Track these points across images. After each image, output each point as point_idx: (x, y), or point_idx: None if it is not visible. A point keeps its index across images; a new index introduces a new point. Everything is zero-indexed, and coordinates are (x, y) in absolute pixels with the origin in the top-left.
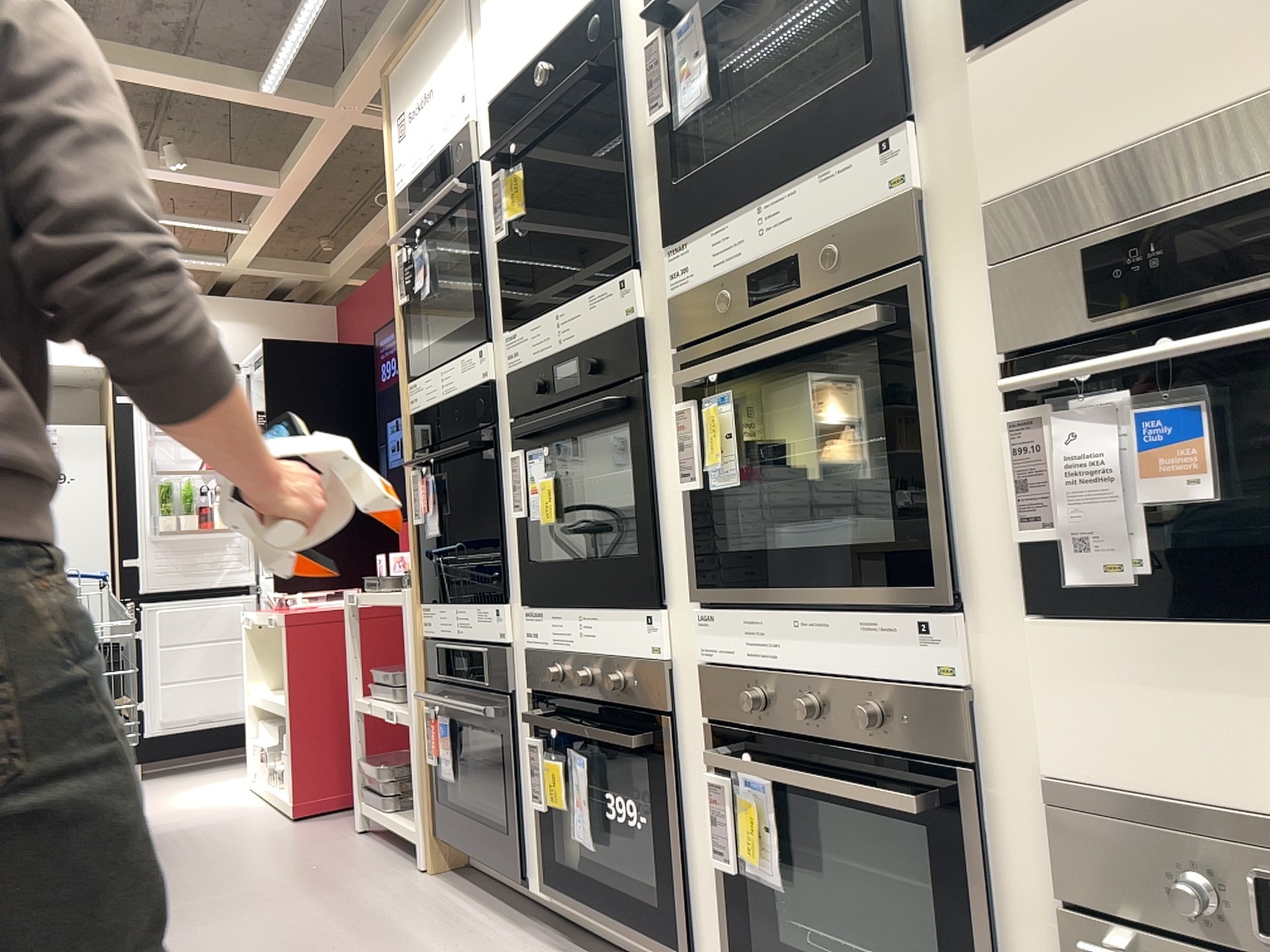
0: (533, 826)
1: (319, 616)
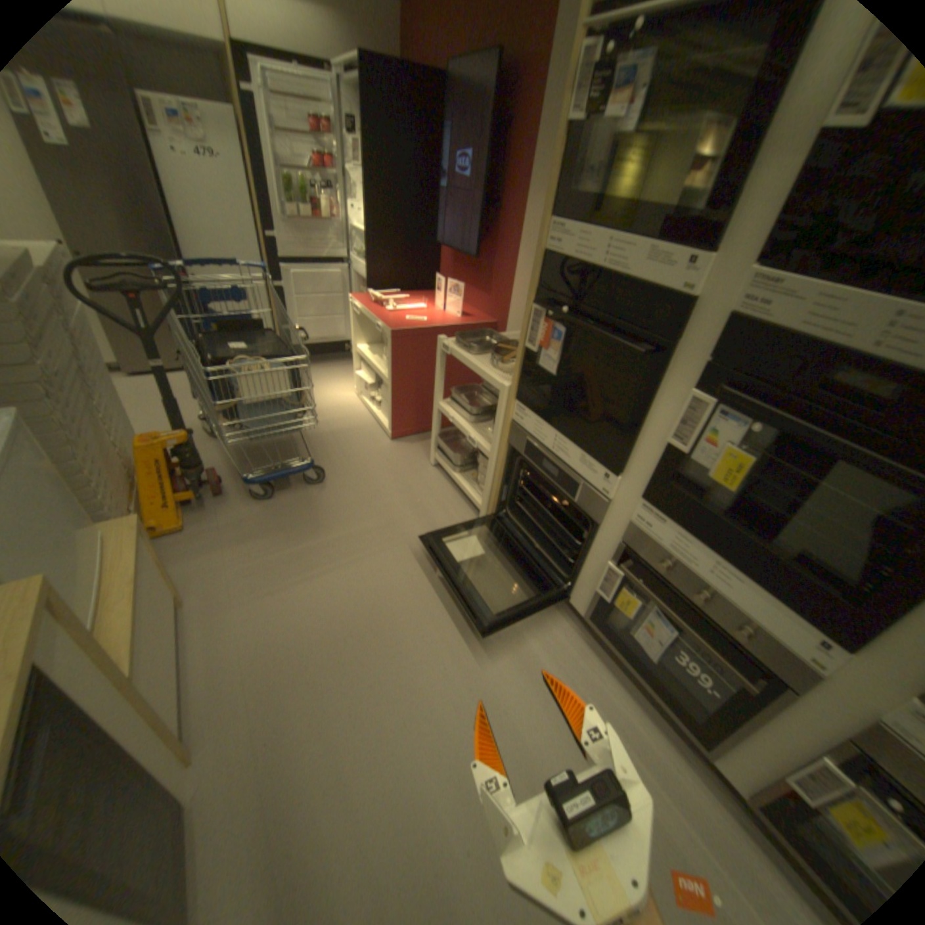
0: (589, 587)
1: (411, 335)
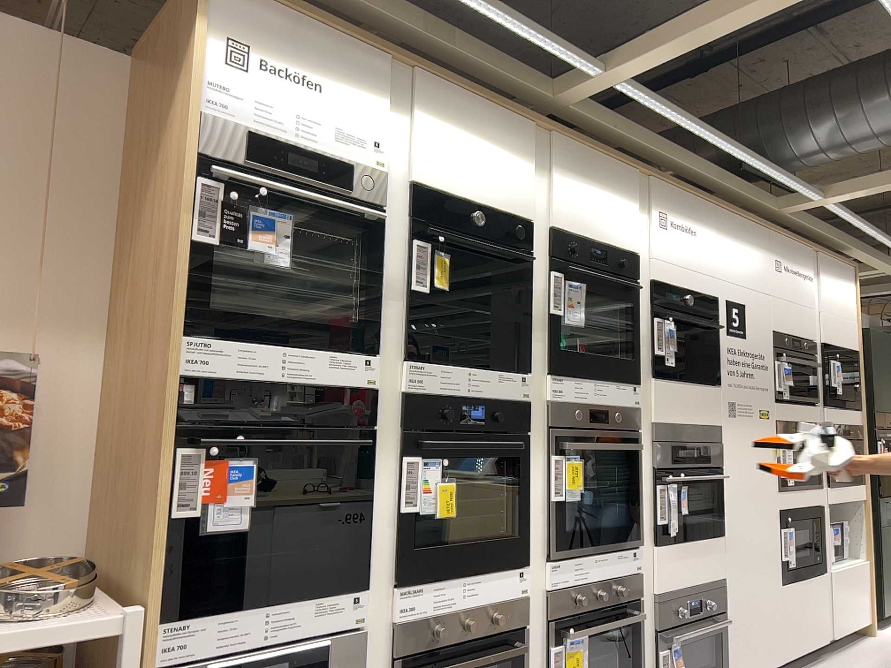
0: None
1: None
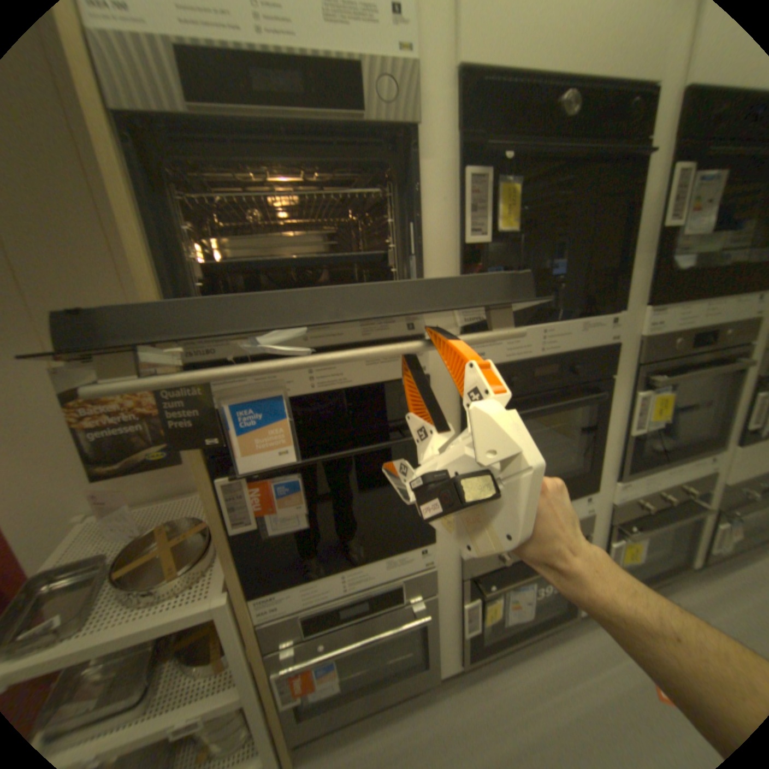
0: (448, 648)
1: None
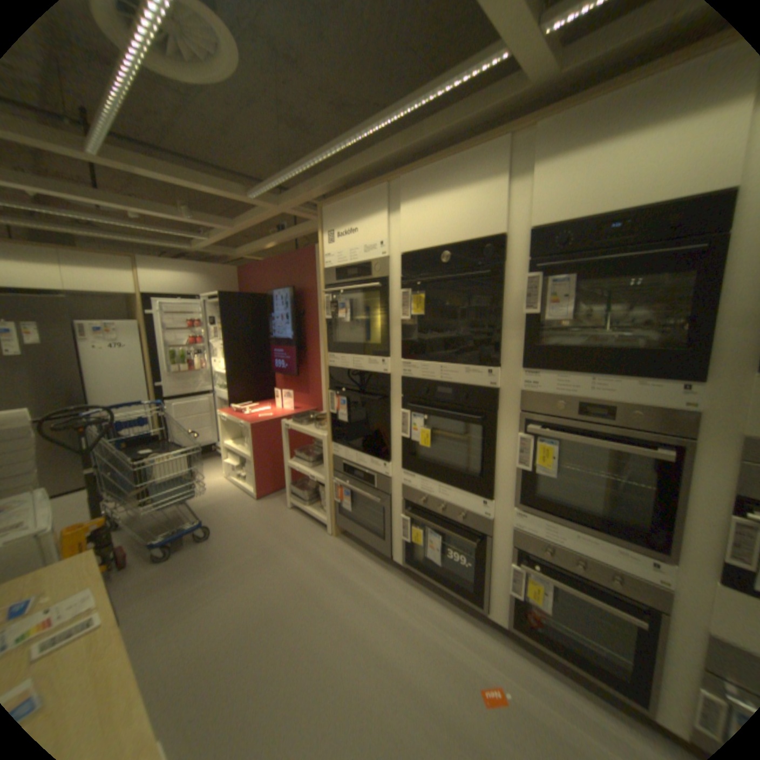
0: (398, 542)
1: (263, 425)
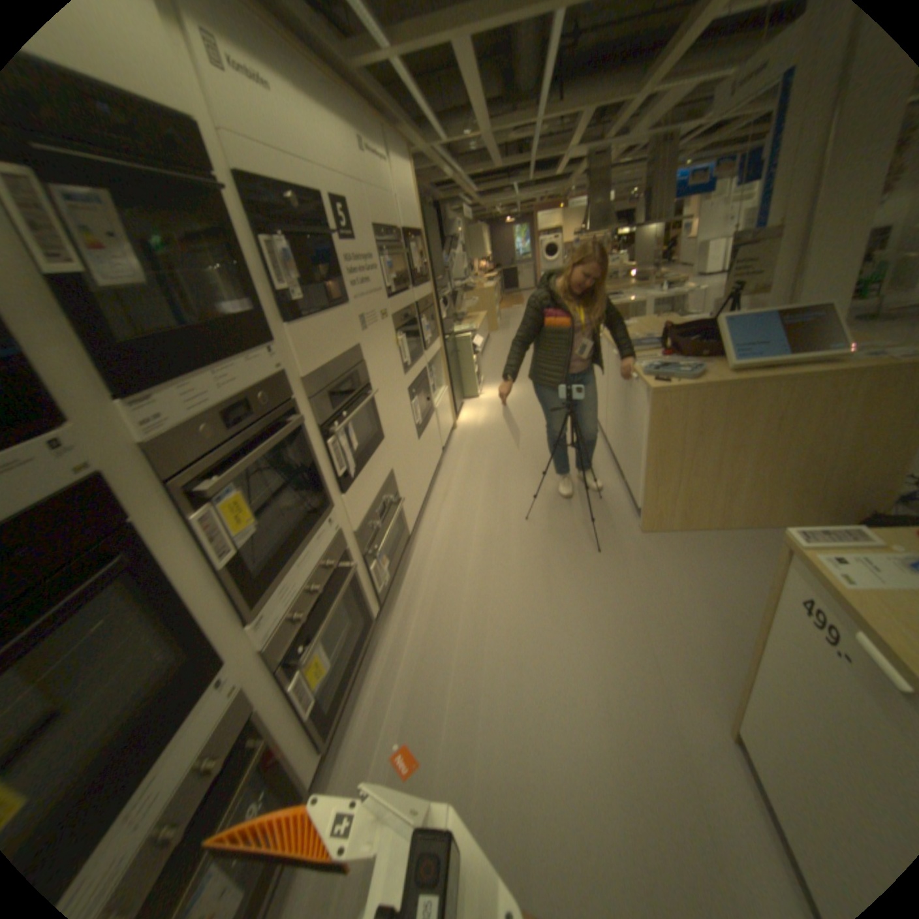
0: None
1: None
